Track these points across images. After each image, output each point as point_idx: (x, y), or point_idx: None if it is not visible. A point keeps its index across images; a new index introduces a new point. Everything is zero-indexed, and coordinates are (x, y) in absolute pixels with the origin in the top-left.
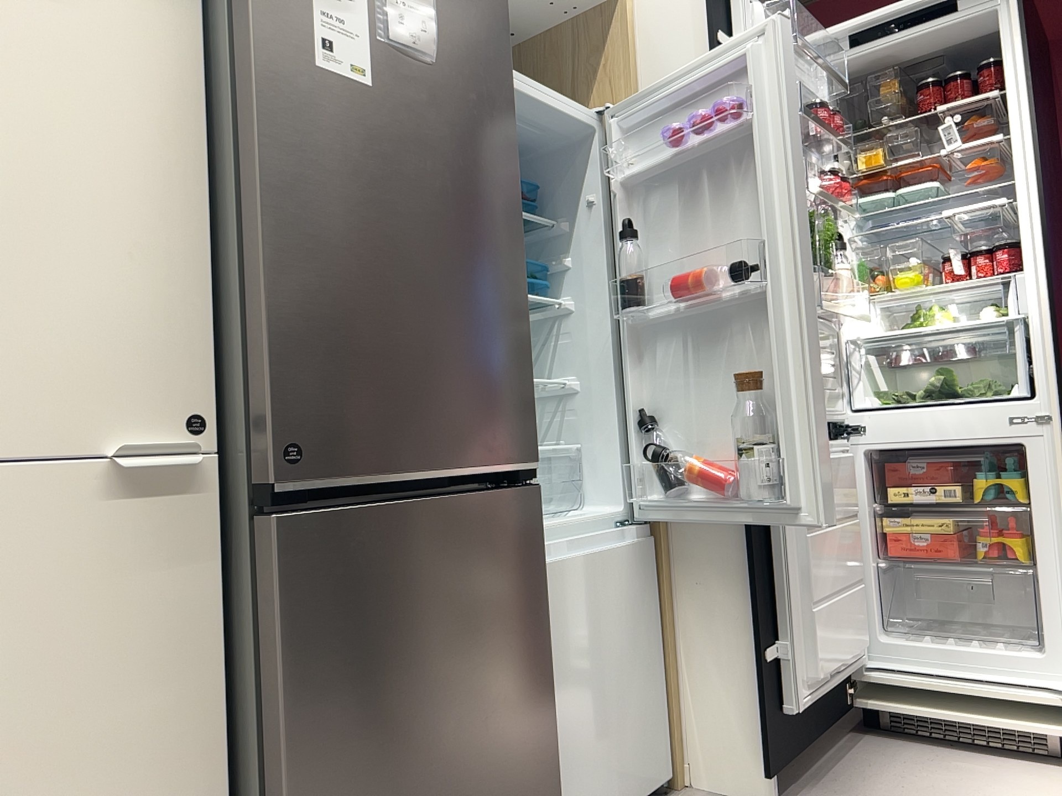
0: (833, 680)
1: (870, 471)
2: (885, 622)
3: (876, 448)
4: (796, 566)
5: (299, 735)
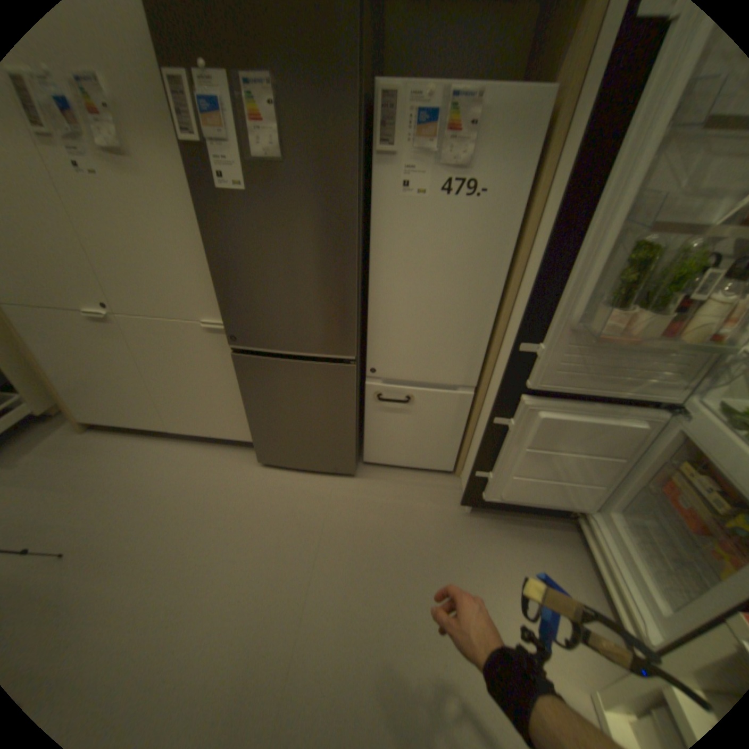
0: (533, 504)
1: (682, 443)
2: (629, 511)
3: (687, 435)
4: (515, 455)
5: (248, 403)
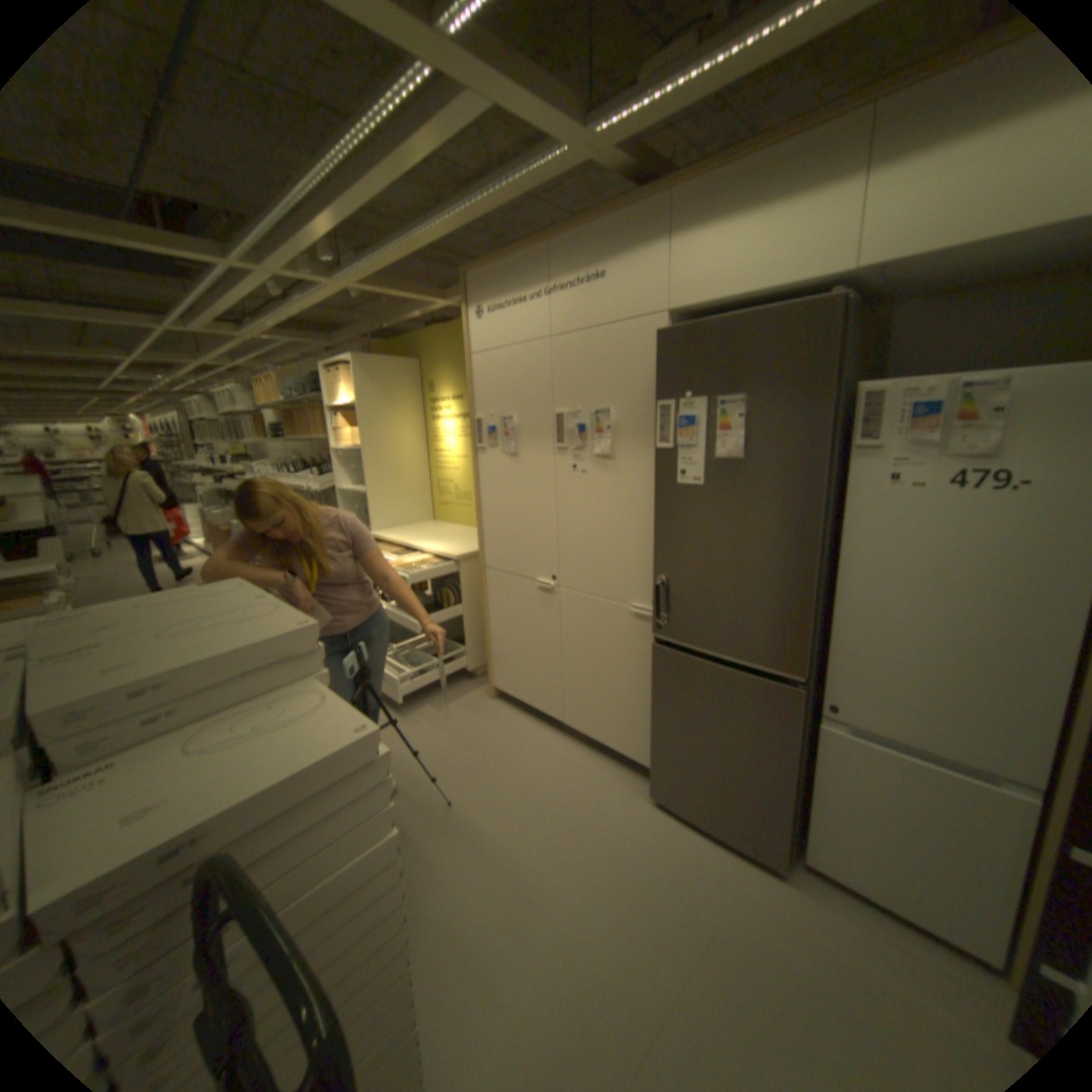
0: None
1: None
2: None
3: None
4: None
5: (657, 709)
